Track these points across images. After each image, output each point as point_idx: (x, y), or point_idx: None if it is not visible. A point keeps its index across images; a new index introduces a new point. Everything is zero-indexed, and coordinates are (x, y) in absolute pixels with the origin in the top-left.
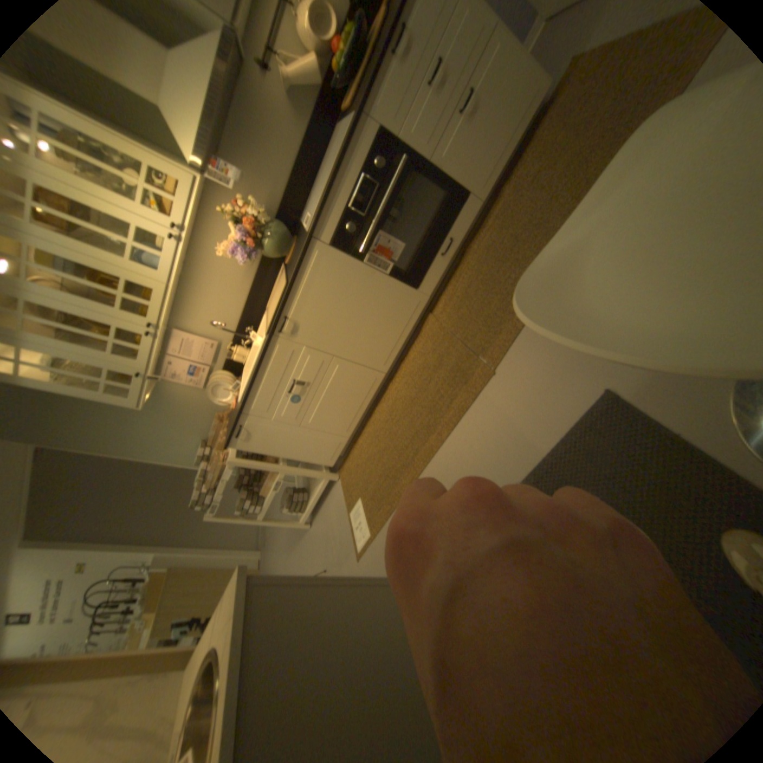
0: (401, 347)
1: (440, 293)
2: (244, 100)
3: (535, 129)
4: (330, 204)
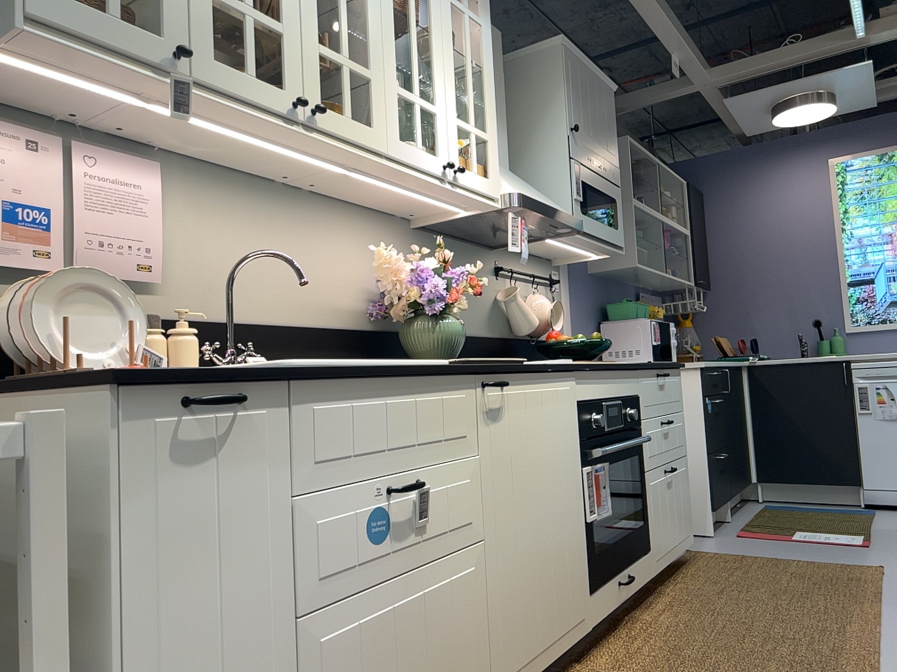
0: None
1: (581, 650)
2: (474, 254)
3: (673, 568)
4: (597, 377)
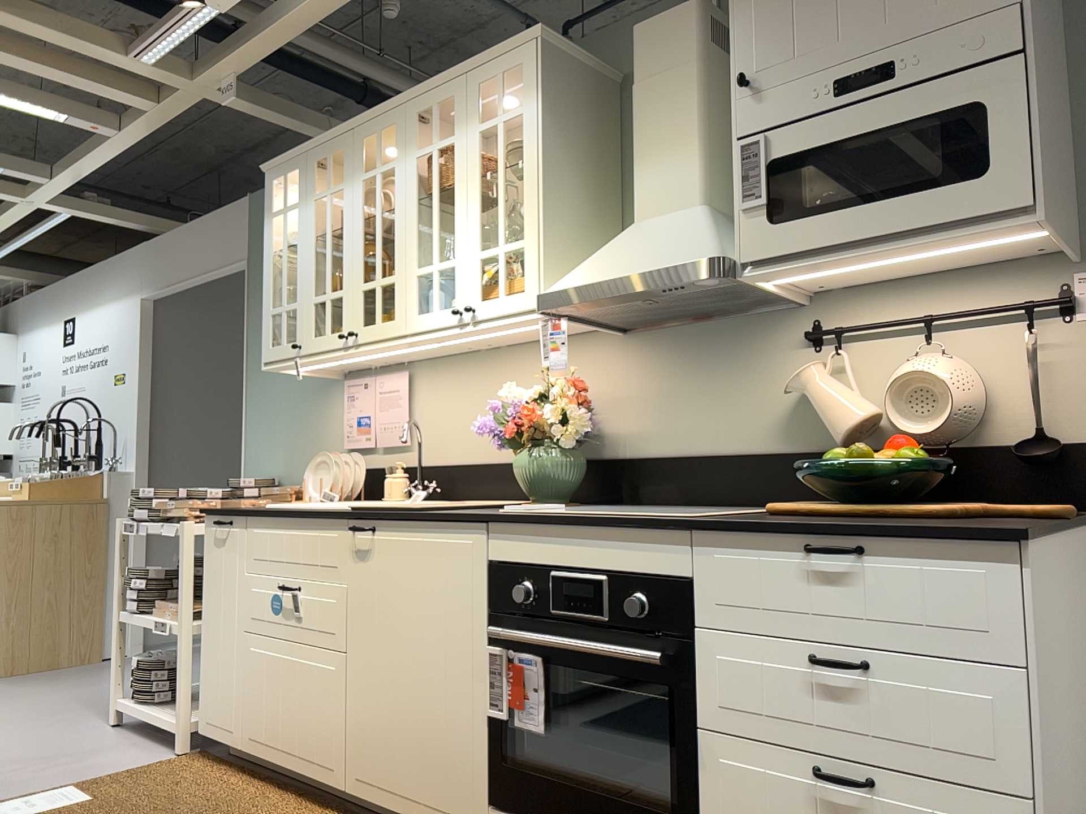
0: (389, 811)
1: None
2: (746, 329)
3: None
4: (538, 533)
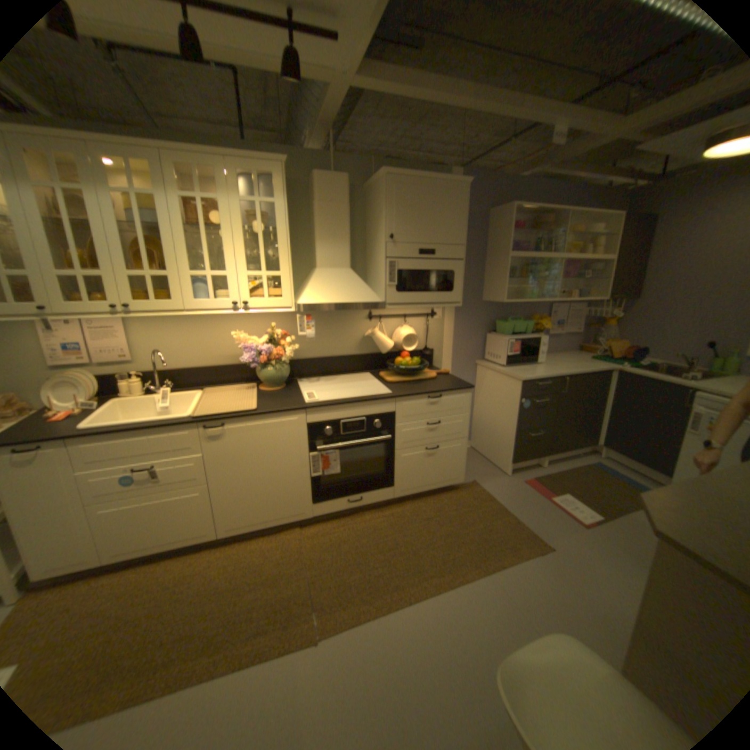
0: (253, 531)
1: (317, 521)
2: (346, 312)
3: (440, 491)
4: (334, 409)
